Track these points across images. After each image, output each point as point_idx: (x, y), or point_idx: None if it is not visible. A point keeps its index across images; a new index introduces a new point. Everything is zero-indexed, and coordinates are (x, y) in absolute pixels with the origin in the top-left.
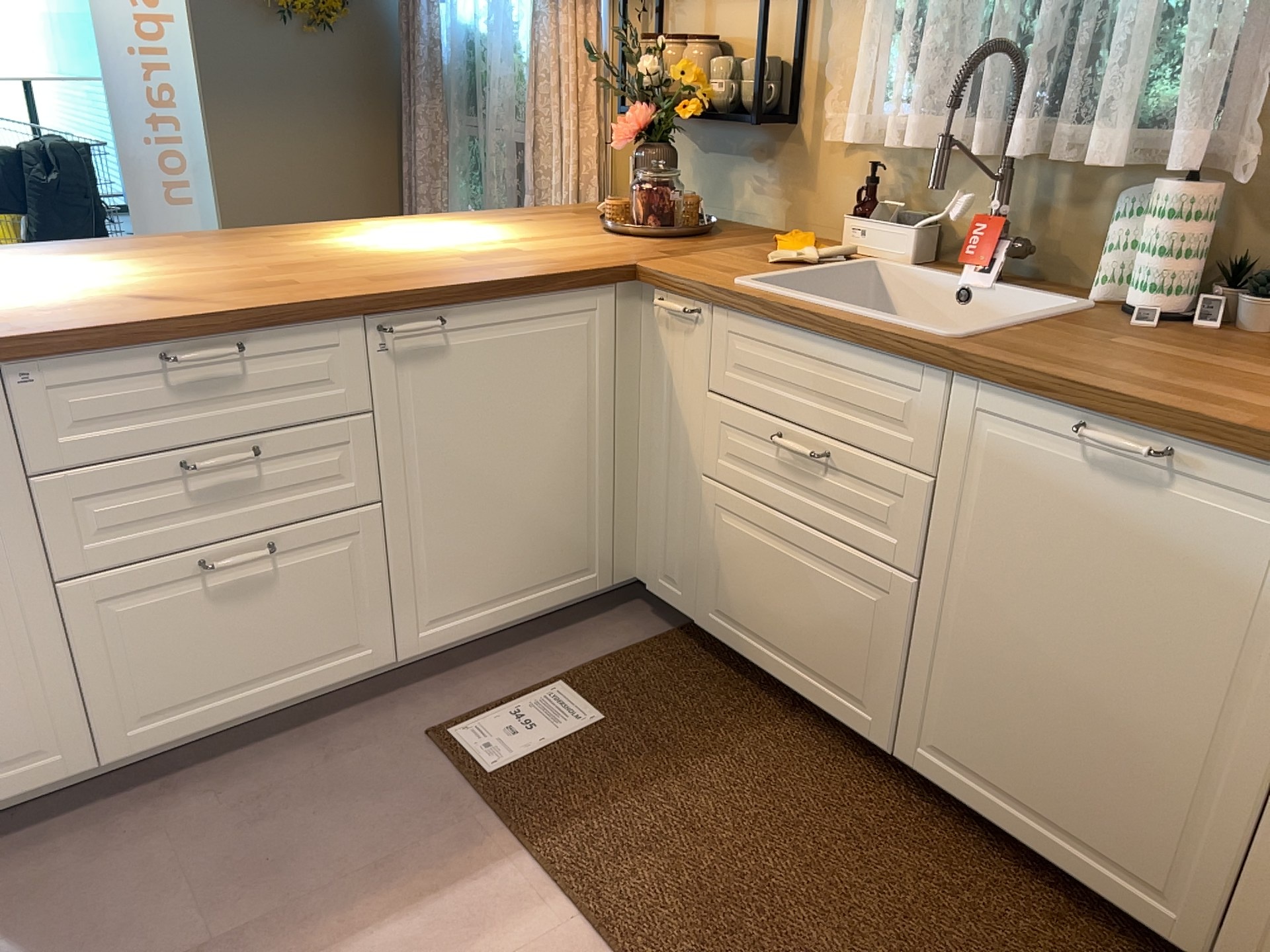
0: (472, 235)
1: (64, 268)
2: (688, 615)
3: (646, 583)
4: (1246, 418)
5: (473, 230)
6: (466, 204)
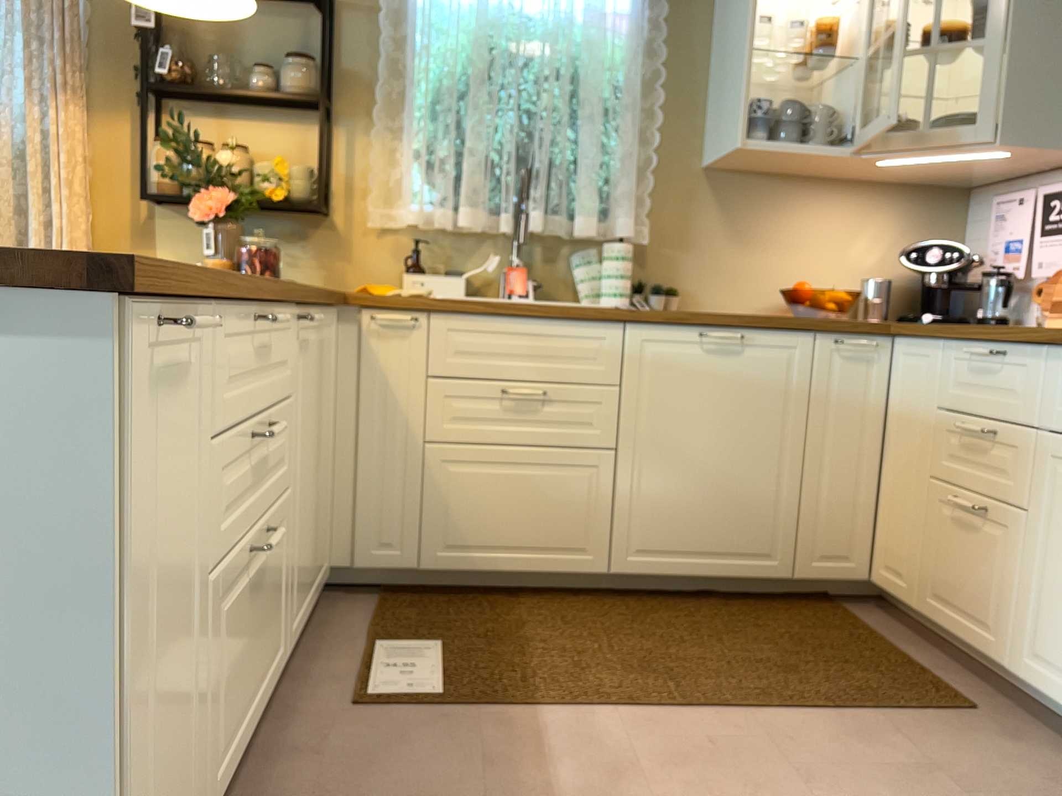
0: None
1: None
2: (407, 569)
3: (346, 566)
4: (763, 315)
5: None
6: None
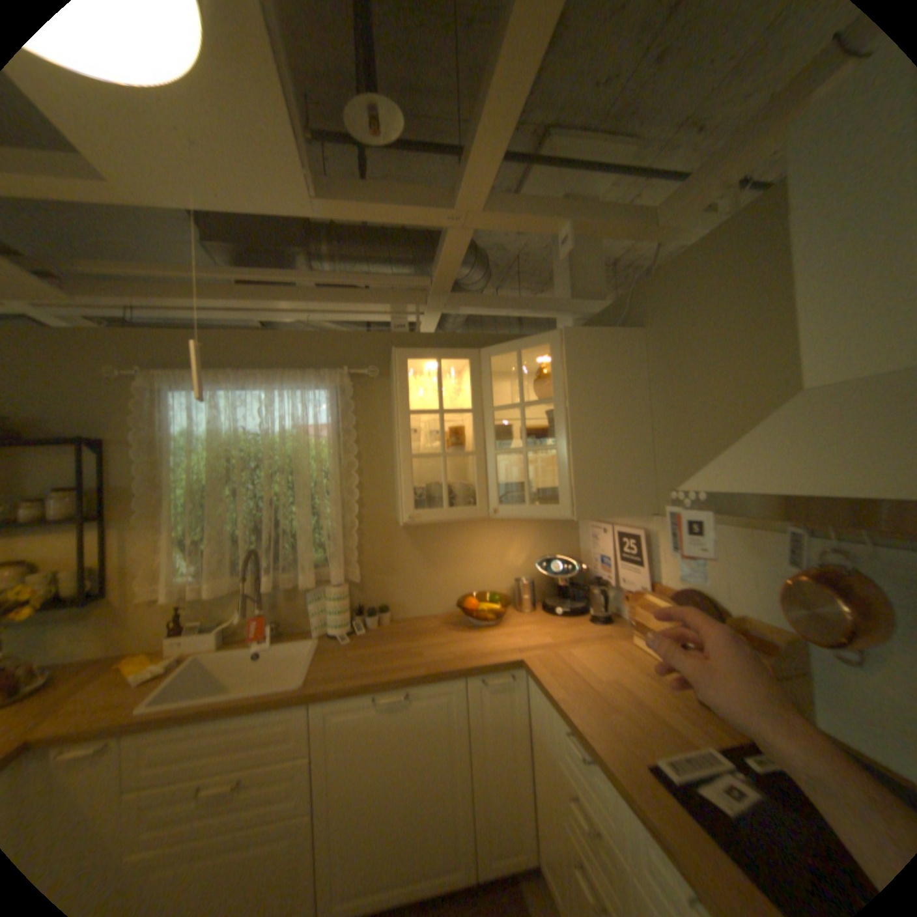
0: None
1: None
2: None
3: None
4: (423, 669)
5: None
6: None
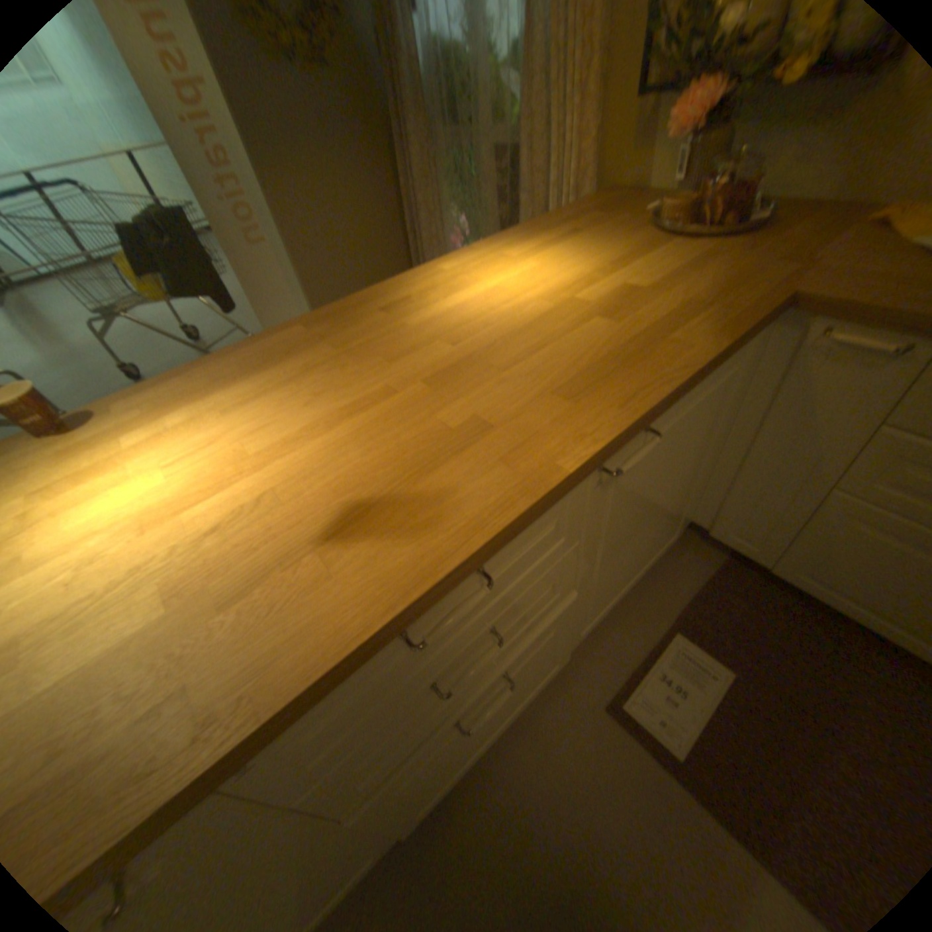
0: (556, 264)
1: (206, 427)
2: (762, 563)
3: (707, 527)
4: None
5: (548, 255)
6: (454, 202)
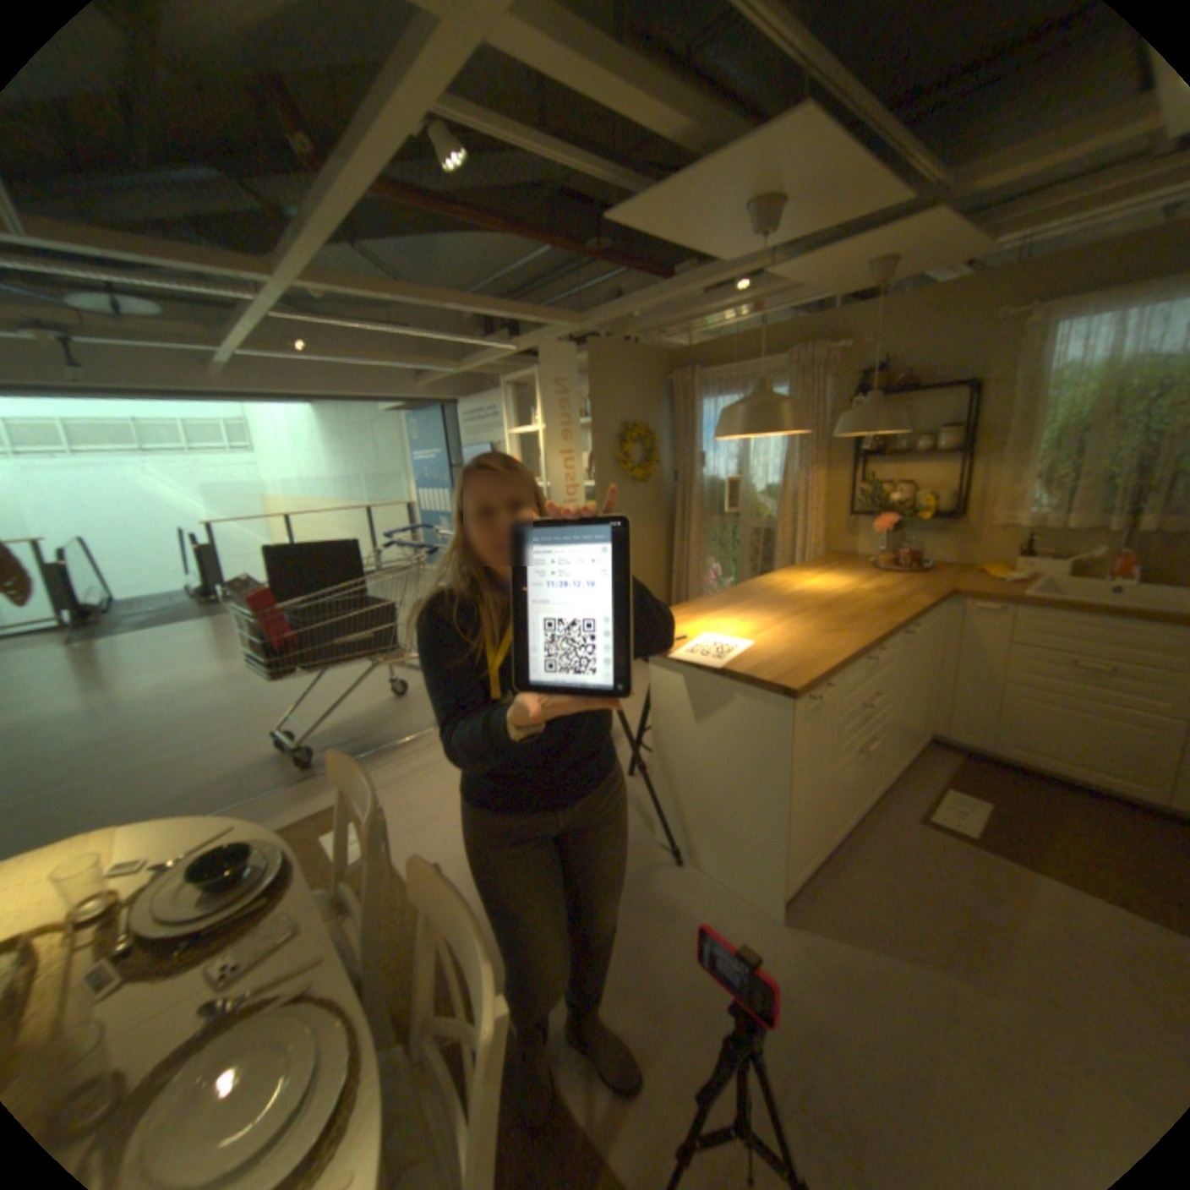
0: (836, 579)
1: (735, 618)
2: (986, 750)
3: (945, 737)
4: None
5: (829, 577)
6: (716, 557)
